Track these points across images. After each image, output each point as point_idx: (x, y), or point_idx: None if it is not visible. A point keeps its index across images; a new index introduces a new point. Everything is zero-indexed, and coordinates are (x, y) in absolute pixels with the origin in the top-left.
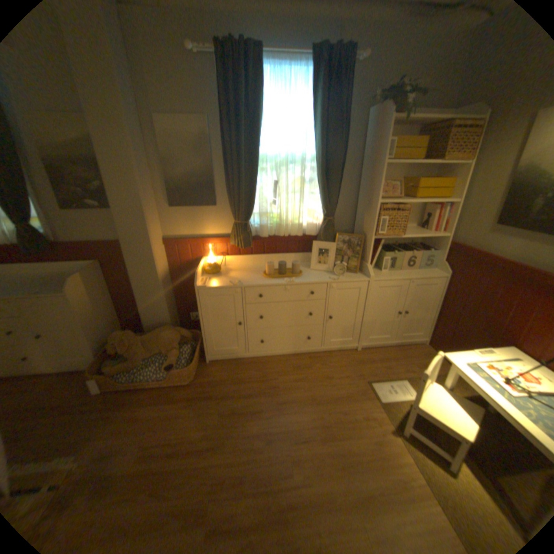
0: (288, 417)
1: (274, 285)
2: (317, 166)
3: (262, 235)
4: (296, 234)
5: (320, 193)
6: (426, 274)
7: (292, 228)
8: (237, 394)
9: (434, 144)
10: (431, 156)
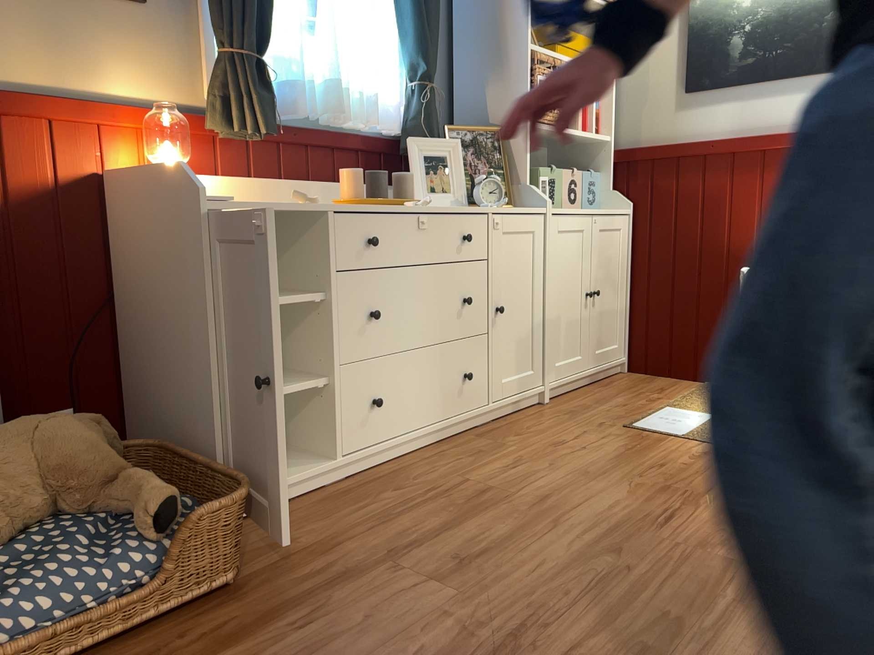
0: (584, 509)
1: (396, 212)
2: None
3: (294, 110)
4: (367, 121)
5: (407, 24)
6: (603, 210)
7: (348, 109)
8: (413, 534)
9: None
10: None
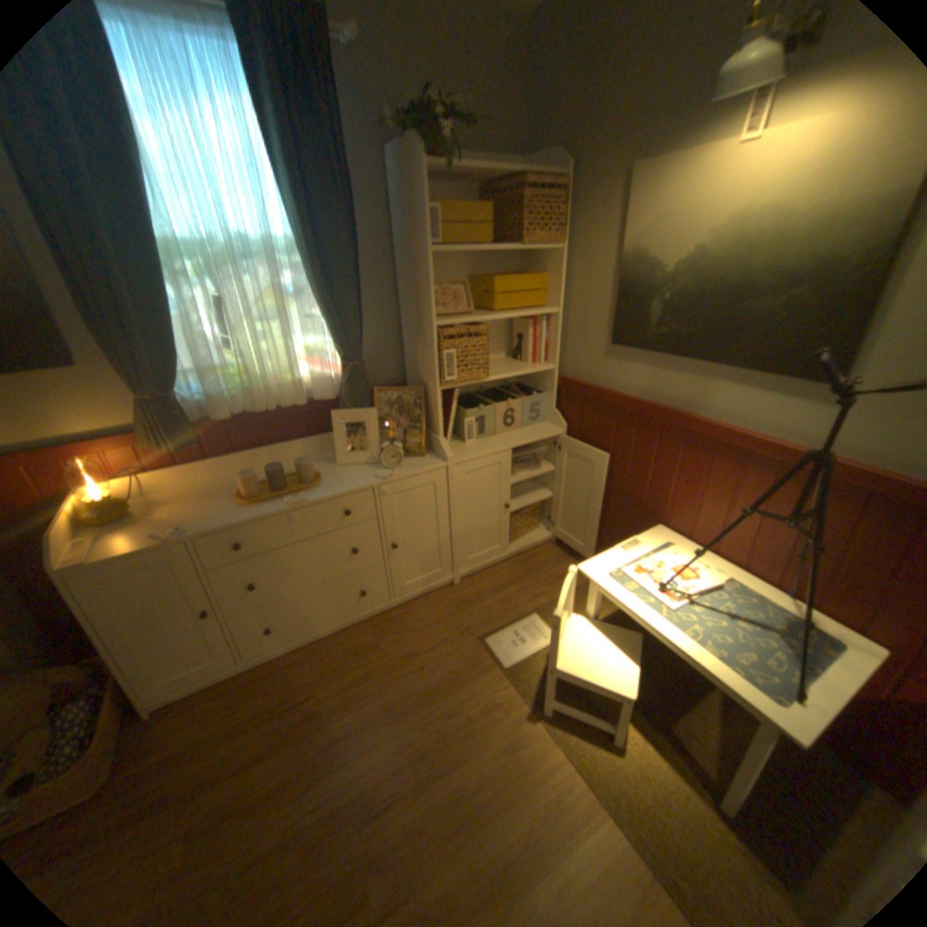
0: (346, 769)
1: (264, 517)
2: (304, 262)
3: (216, 415)
4: (294, 401)
5: (324, 315)
6: (533, 435)
7: (283, 390)
8: (227, 764)
9: (504, 216)
10: (504, 237)
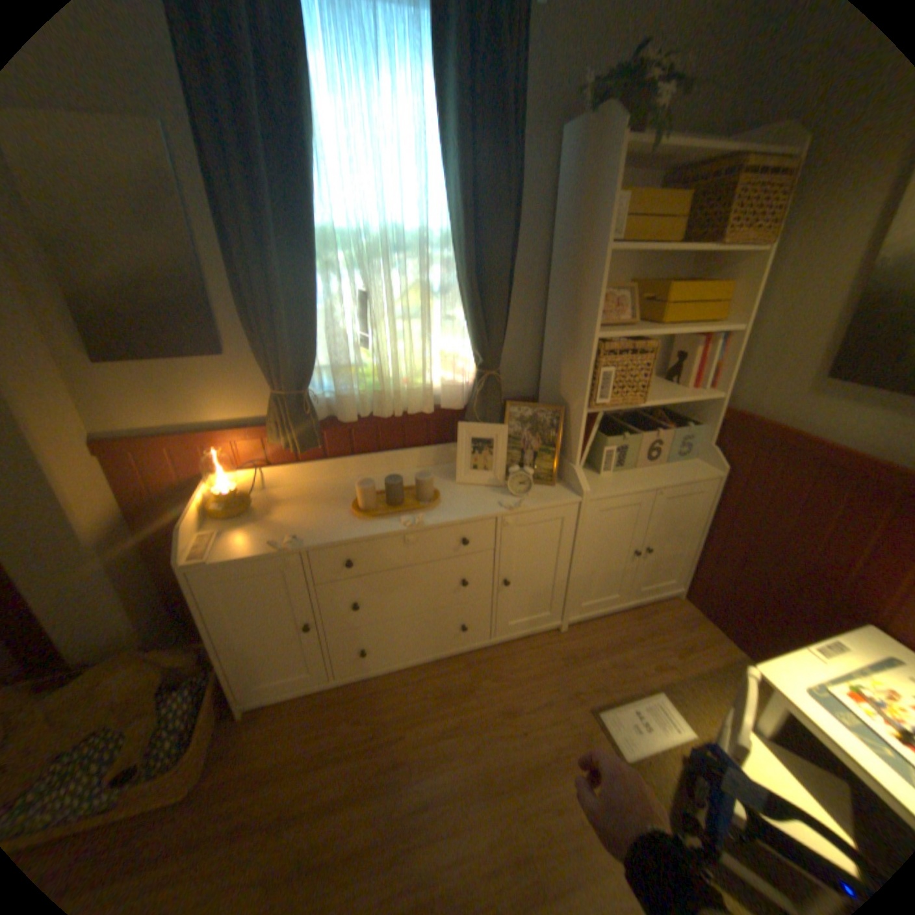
0: (435, 848)
1: (380, 535)
2: (458, 257)
3: (343, 417)
4: (421, 408)
5: (468, 317)
6: (684, 475)
7: (411, 395)
8: (310, 799)
9: (698, 209)
10: (692, 235)
